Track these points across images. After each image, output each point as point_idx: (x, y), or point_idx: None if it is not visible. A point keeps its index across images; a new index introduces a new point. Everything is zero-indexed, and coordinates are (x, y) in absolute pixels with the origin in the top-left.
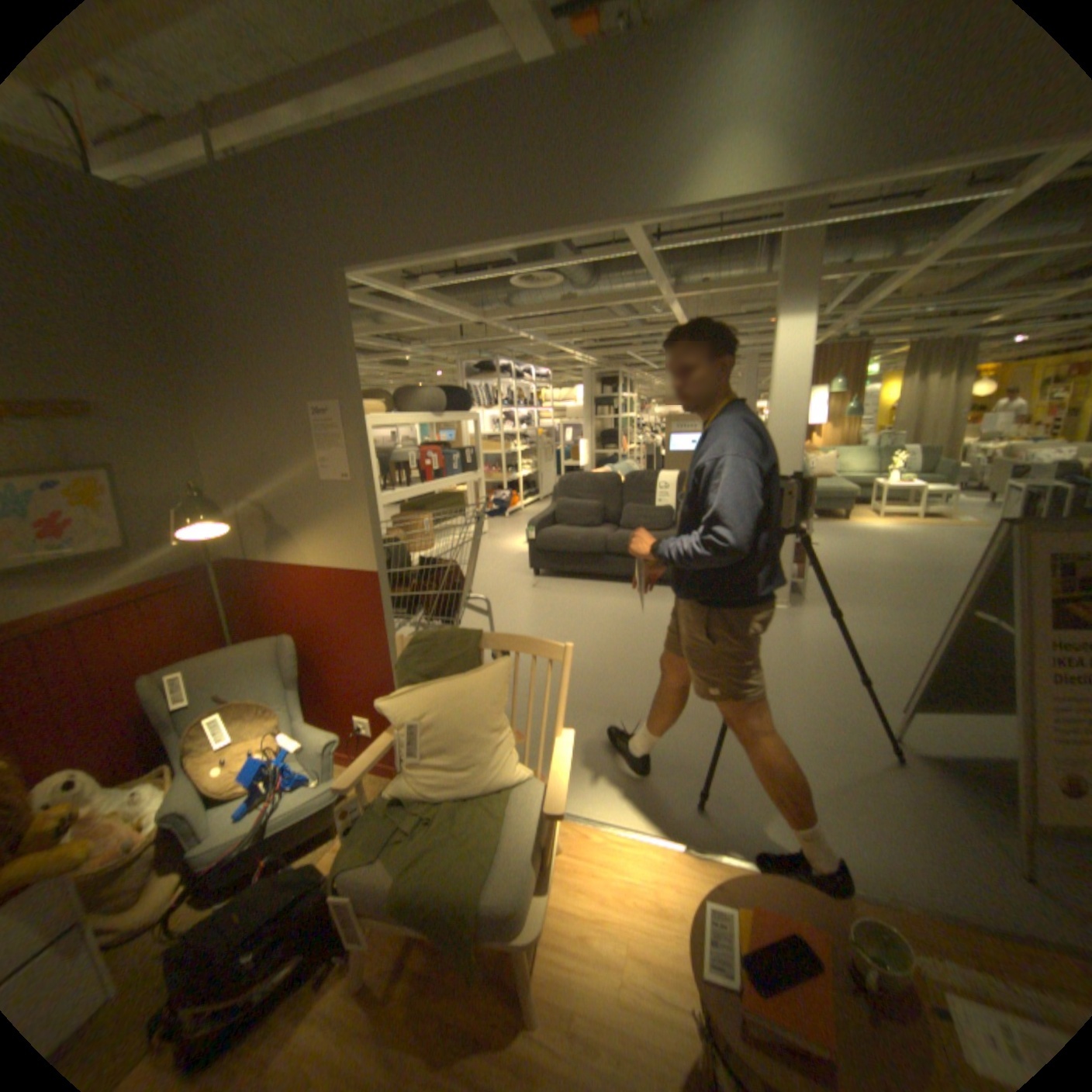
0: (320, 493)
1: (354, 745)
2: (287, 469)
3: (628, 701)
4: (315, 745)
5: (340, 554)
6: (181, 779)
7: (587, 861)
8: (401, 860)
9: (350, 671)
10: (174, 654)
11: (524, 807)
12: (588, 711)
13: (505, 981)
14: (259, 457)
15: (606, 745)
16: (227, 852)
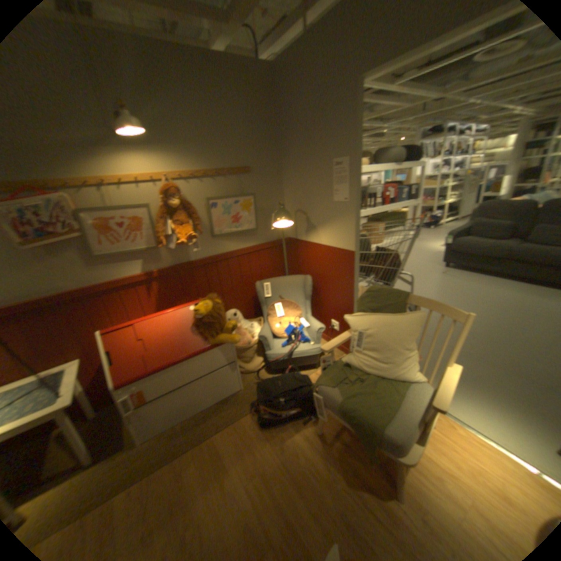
0: (331, 208)
1: (330, 332)
2: (318, 195)
3: (506, 360)
4: (314, 327)
5: (336, 240)
6: (265, 324)
7: (452, 441)
8: (347, 392)
9: (333, 298)
10: (267, 275)
11: (418, 396)
12: (470, 357)
13: (389, 472)
14: (306, 189)
15: (481, 382)
16: (278, 358)
